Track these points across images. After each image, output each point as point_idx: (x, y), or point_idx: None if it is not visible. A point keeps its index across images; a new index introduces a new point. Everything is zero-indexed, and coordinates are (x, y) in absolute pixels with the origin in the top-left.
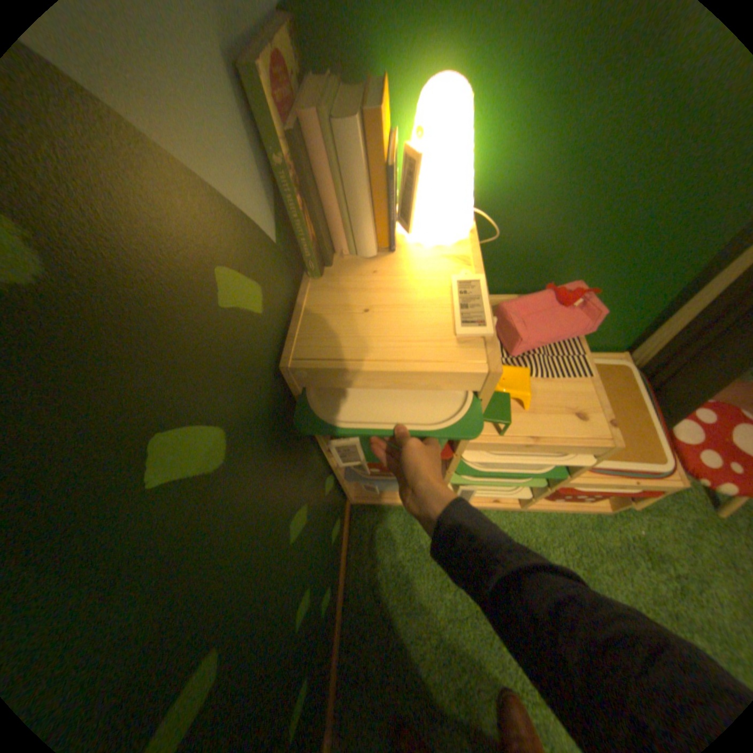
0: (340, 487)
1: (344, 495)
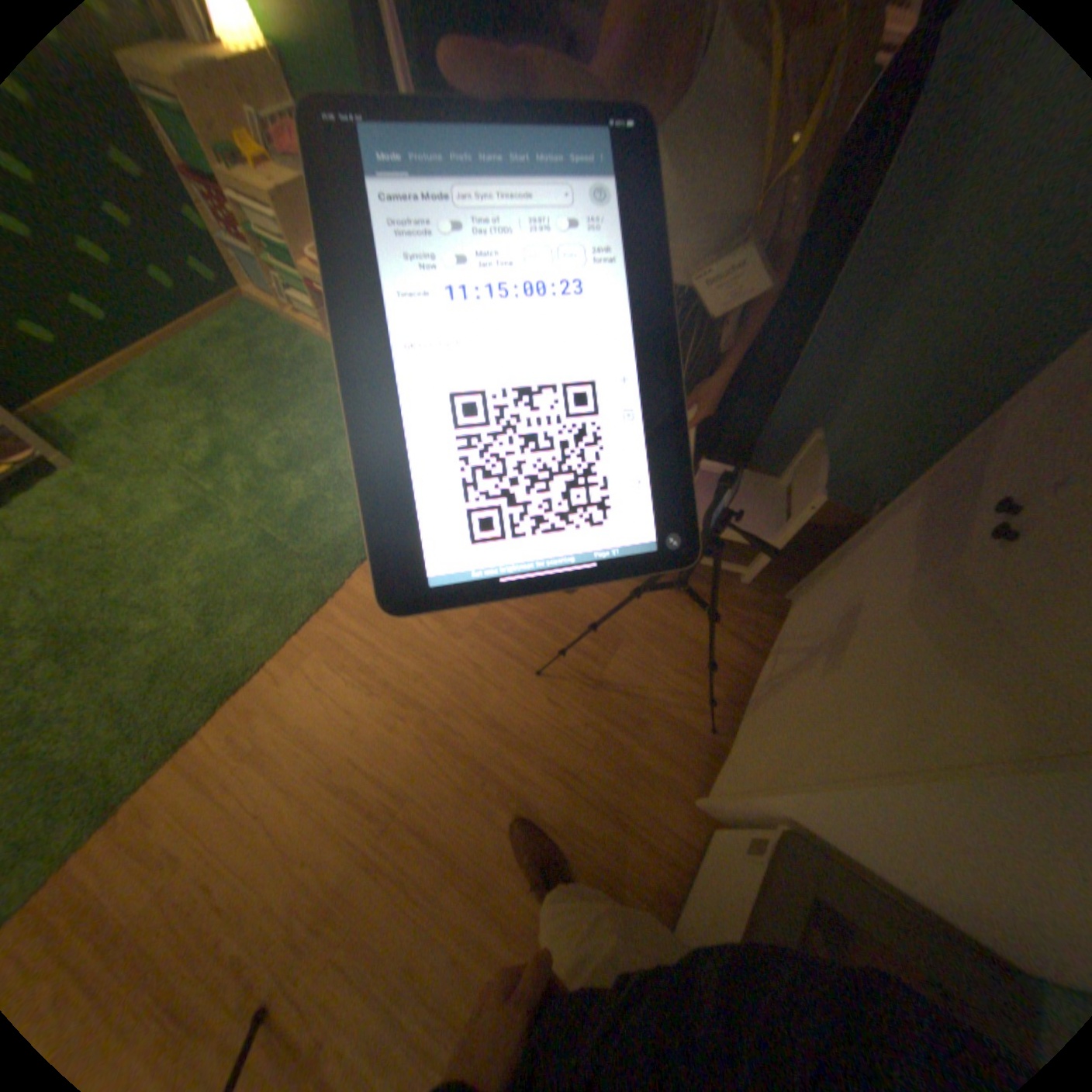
0: (214, 247)
1: (226, 269)
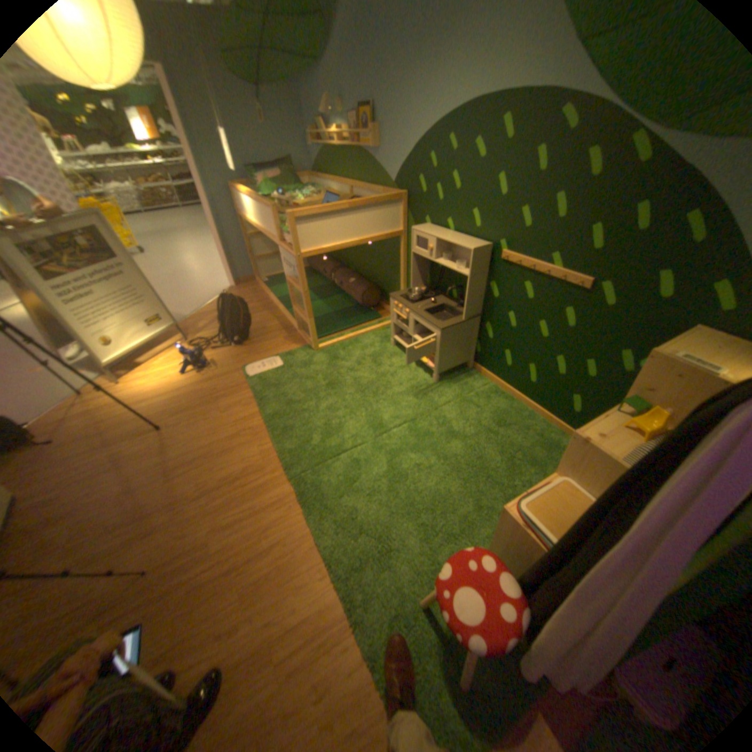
0: None
1: None
